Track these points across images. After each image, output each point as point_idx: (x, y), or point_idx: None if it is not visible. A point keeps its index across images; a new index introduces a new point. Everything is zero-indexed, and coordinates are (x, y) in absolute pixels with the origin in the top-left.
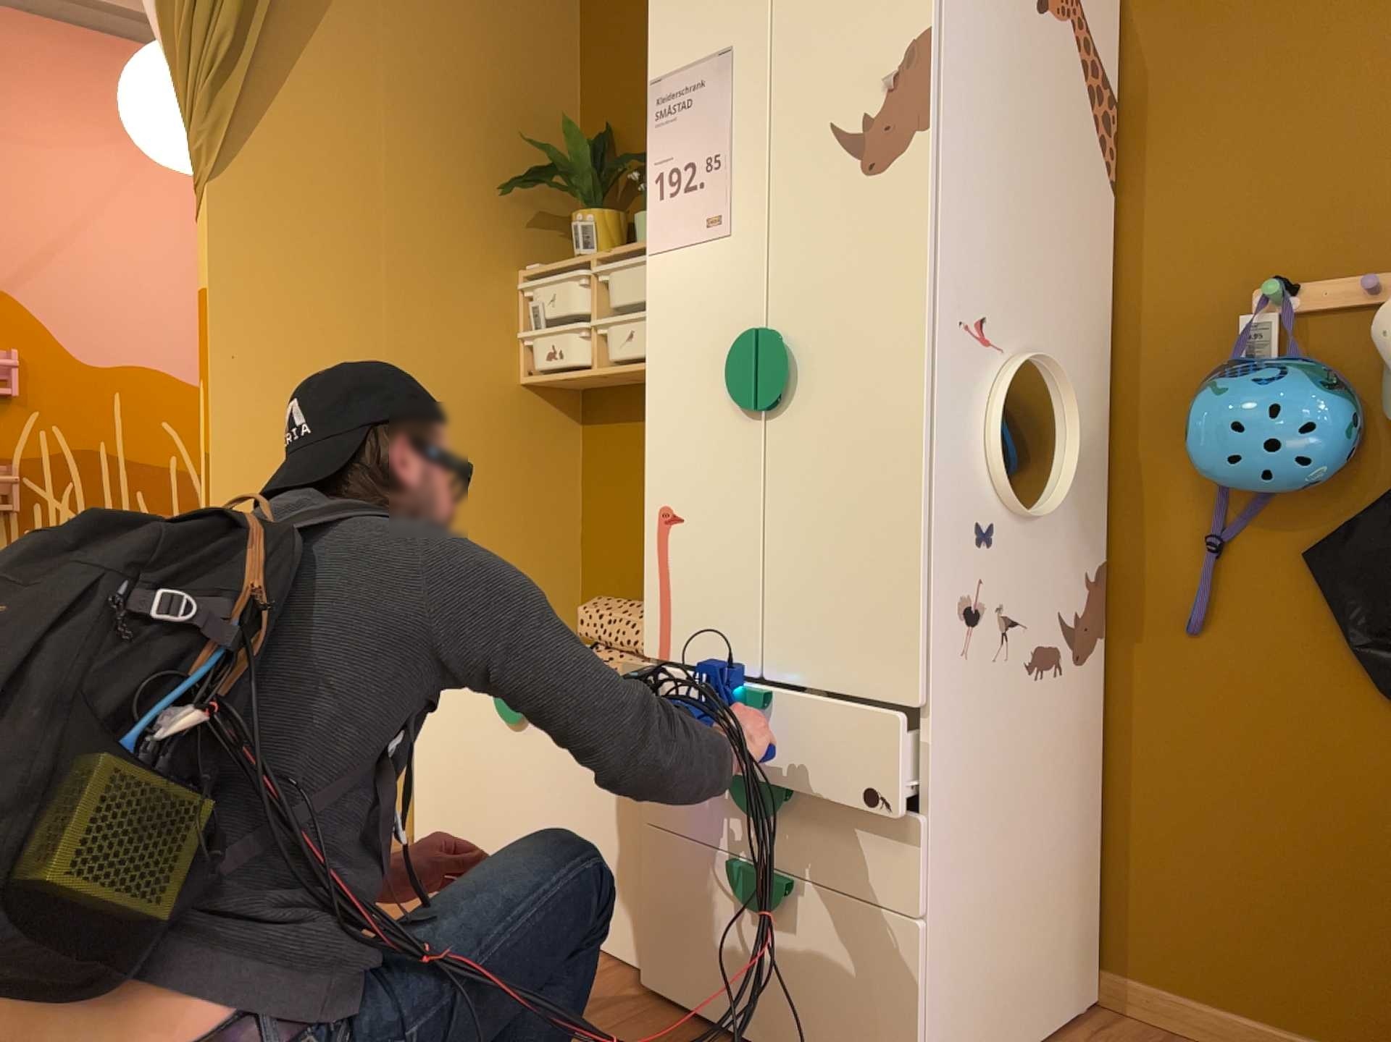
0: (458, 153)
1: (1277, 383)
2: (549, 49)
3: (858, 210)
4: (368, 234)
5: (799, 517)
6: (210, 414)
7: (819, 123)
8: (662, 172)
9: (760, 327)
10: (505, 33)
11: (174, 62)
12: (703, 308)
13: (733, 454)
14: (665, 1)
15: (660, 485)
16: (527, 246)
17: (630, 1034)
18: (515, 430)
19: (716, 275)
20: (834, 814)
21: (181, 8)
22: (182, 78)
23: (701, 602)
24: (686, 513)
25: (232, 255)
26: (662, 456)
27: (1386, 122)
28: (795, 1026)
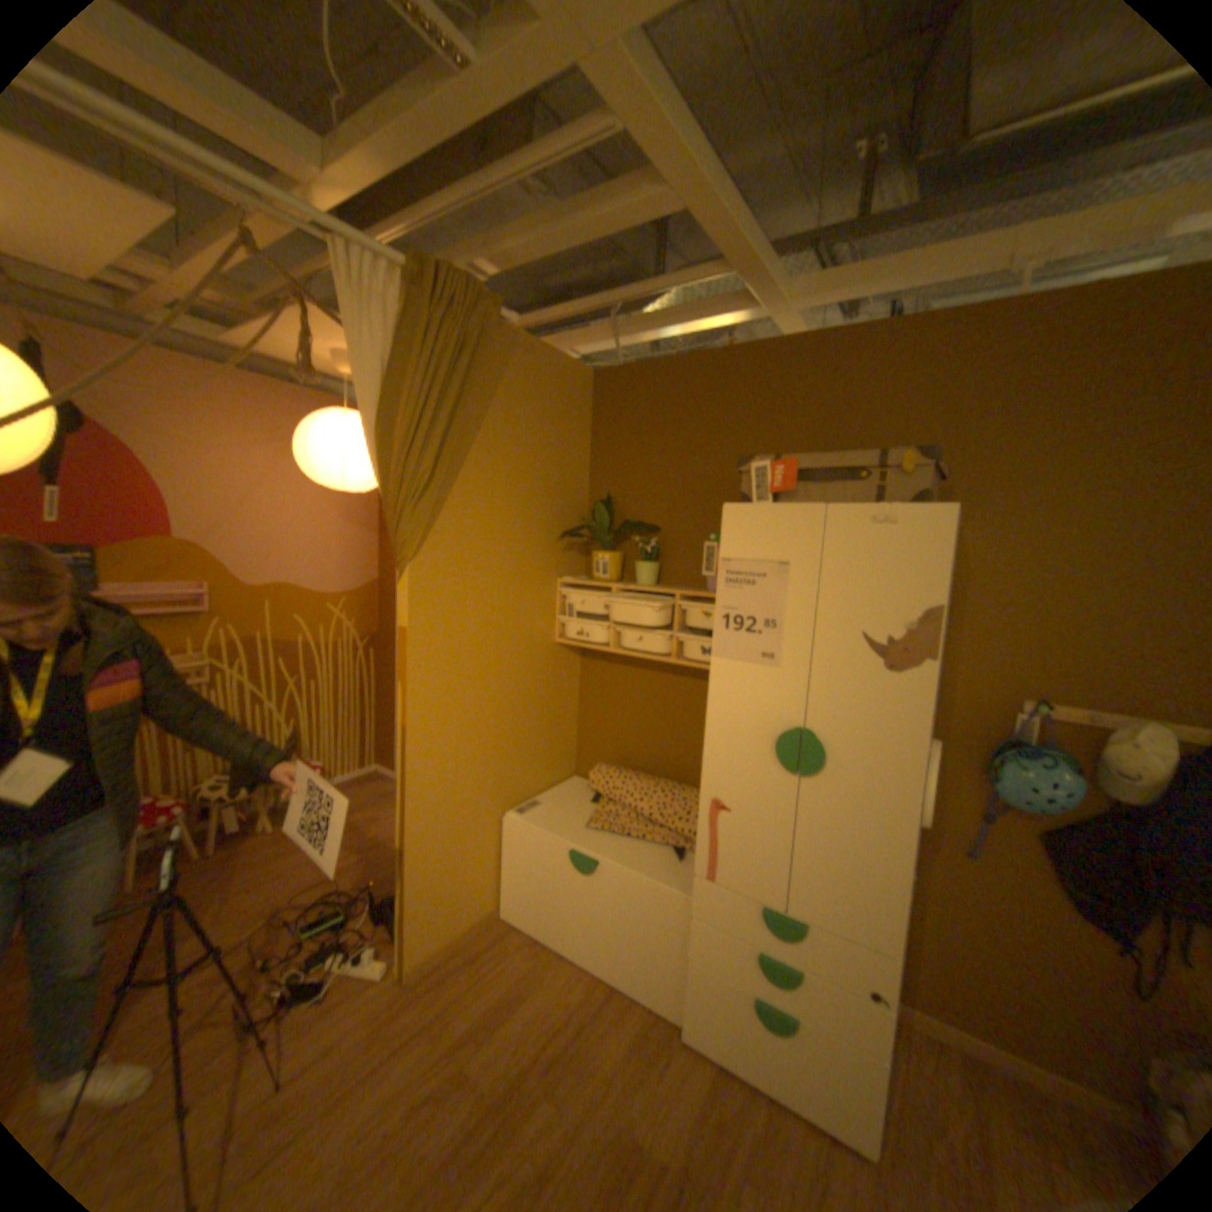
0: (533, 517)
1: (1058, 770)
2: (576, 447)
3: (879, 687)
4: (489, 576)
5: (821, 838)
6: (408, 705)
7: (855, 628)
8: (728, 614)
9: (803, 730)
10: (557, 441)
11: (384, 483)
12: (756, 701)
13: (773, 789)
14: (736, 514)
15: (716, 787)
16: (563, 564)
17: (695, 1087)
18: (553, 669)
19: (768, 687)
20: (833, 996)
21: (394, 454)
22: (388, 493)
23: (743, 860)
24: (734, 809)
25: (421, 606)
26: (717, 772)
27: (1114, 634)
28: (797, 1091)
